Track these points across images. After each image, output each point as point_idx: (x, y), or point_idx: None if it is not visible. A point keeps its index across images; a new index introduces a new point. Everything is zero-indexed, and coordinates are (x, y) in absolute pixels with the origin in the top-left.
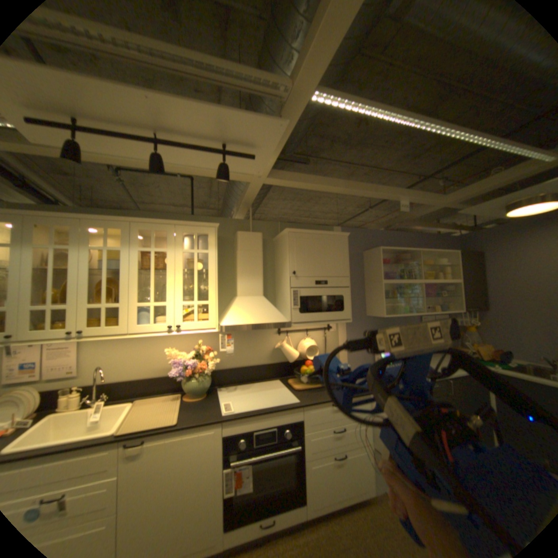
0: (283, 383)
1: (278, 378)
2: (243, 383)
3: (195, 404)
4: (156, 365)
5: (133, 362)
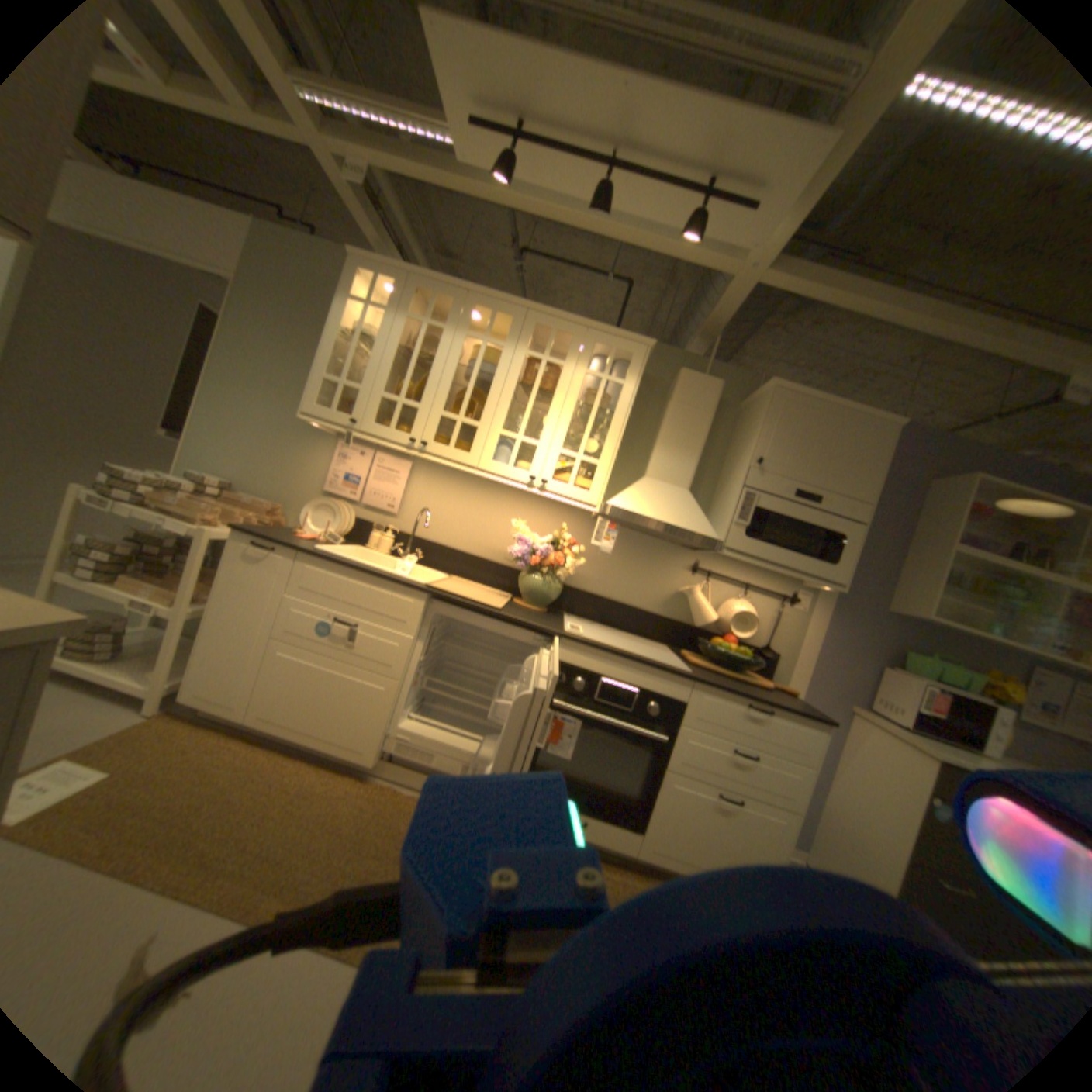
0: (671, 653)
1: (665, 645)
2: (604, 625)
3: (527, 610)
4: (491, 542)
5: (463, 524)
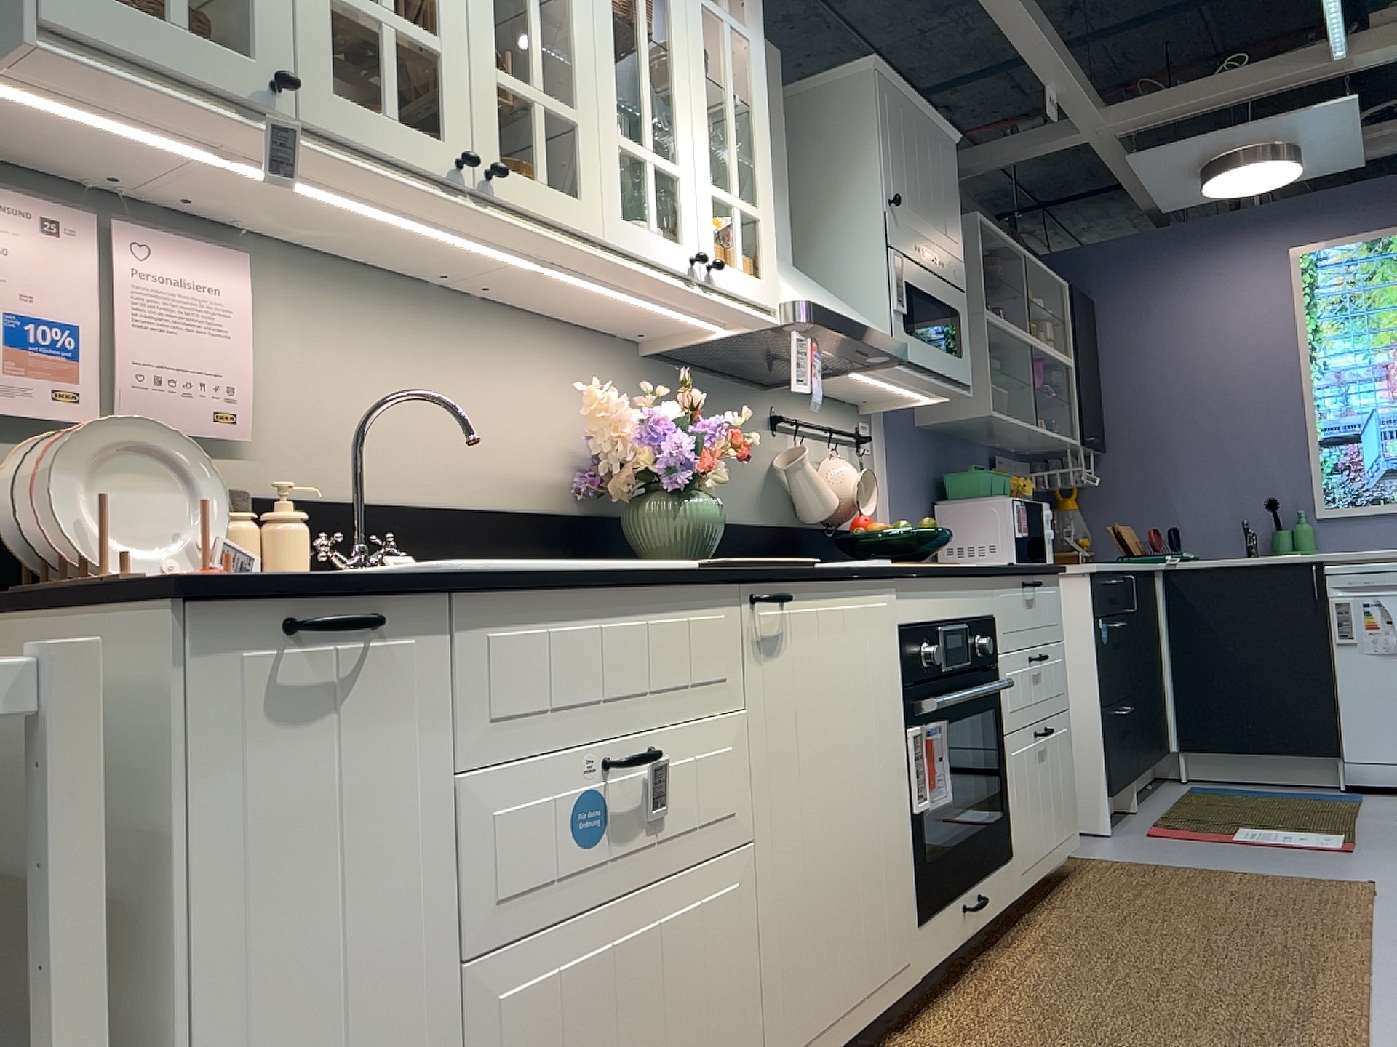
0: None
1: None
2: None
3: None
4: (499, 460)
5: (430, 426)
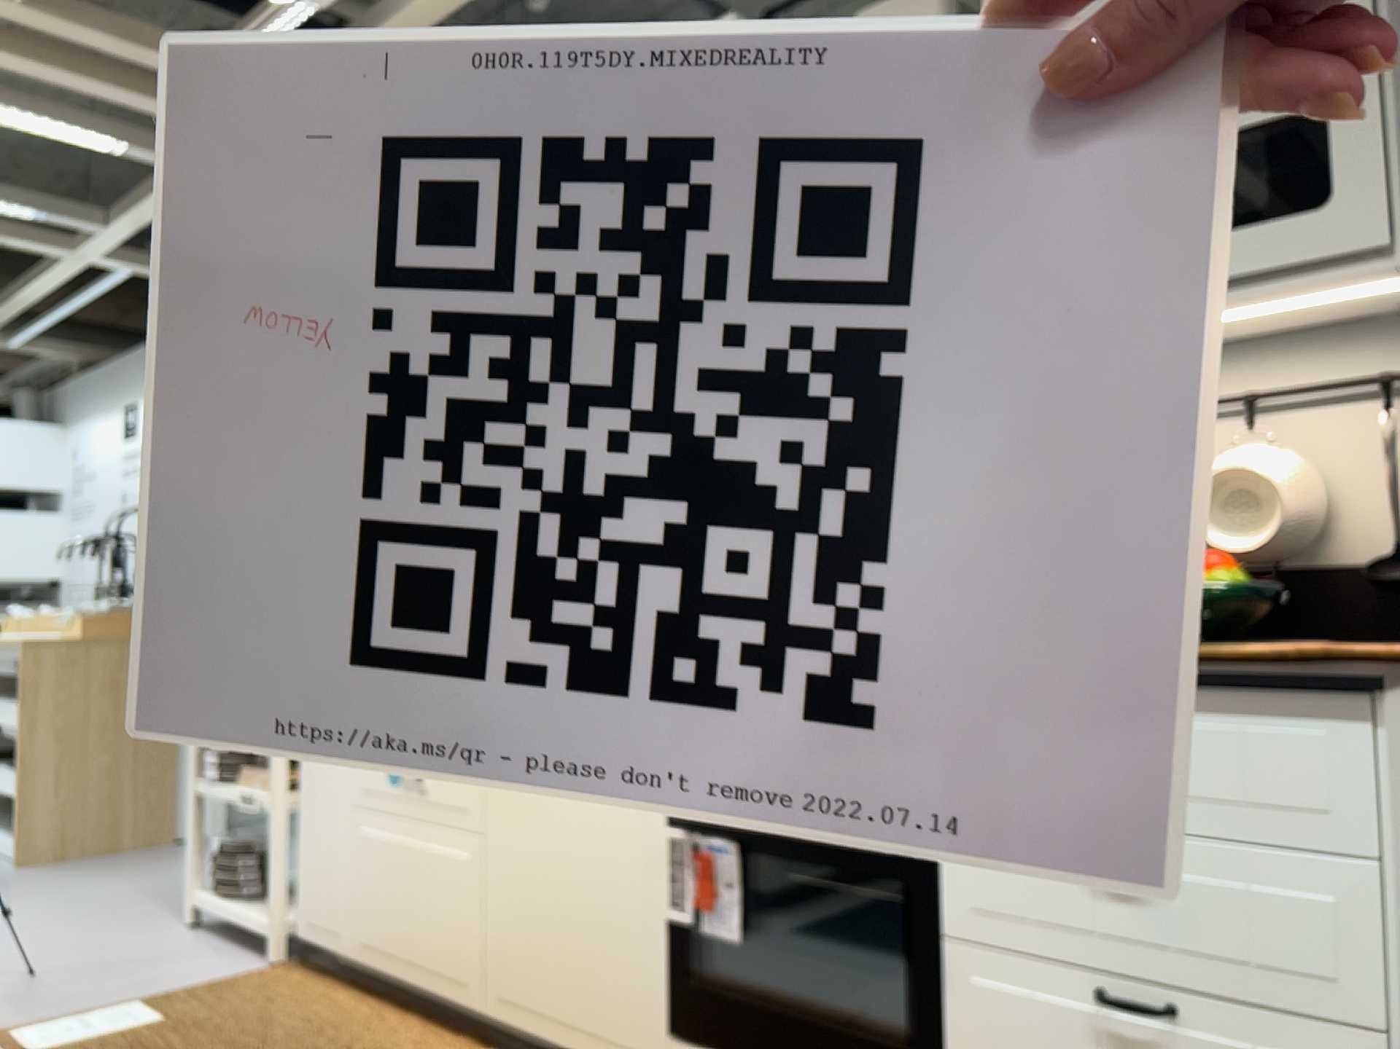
0: None
1: None
2: None
3: None
4: None
5: None
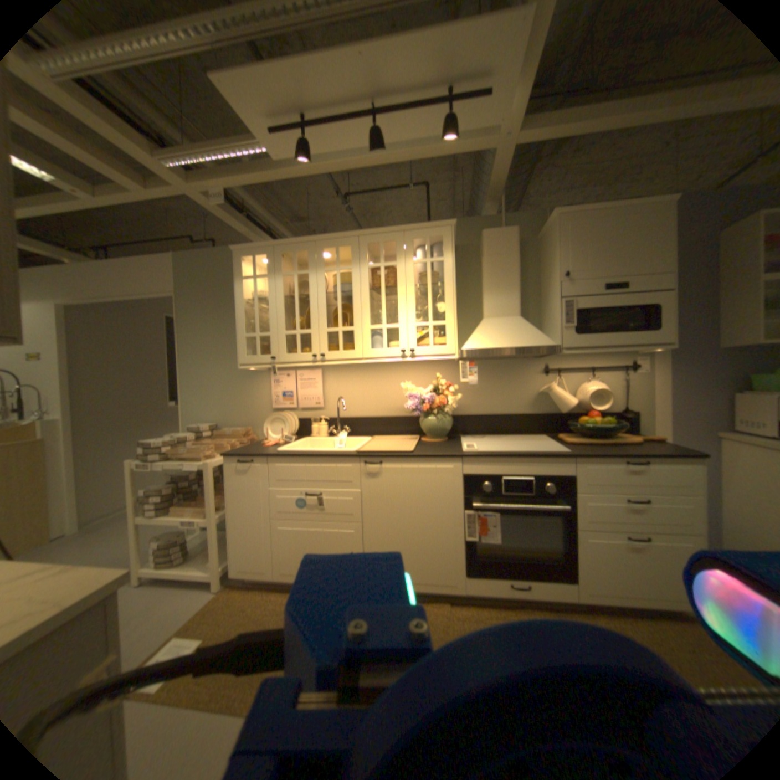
0: (550, 438)
1: (544, 433)
2: (492, 433)
3: (432, 443)
4: (392, 403)
5: (369, 397)
